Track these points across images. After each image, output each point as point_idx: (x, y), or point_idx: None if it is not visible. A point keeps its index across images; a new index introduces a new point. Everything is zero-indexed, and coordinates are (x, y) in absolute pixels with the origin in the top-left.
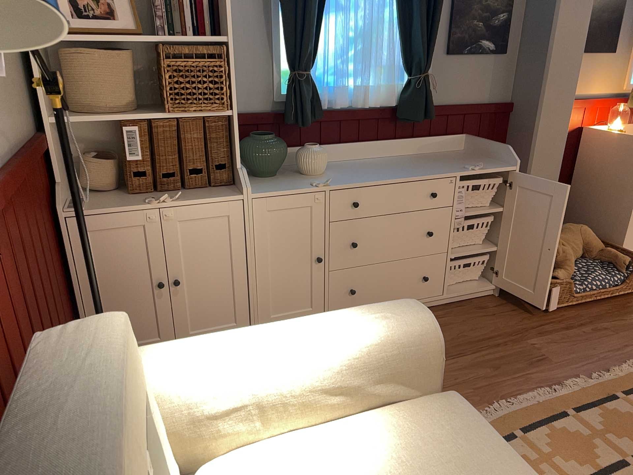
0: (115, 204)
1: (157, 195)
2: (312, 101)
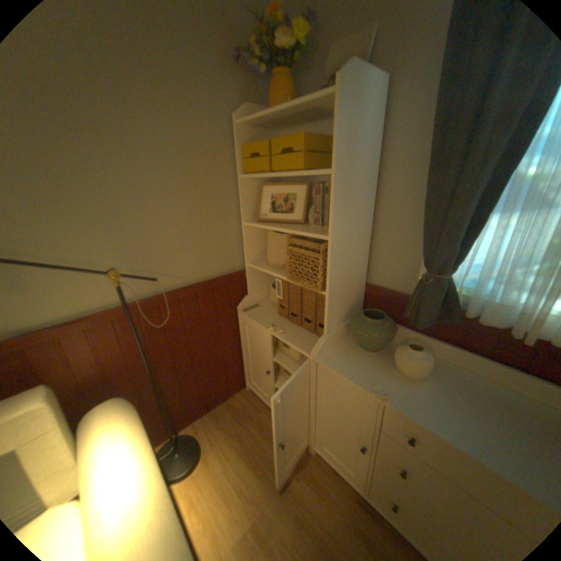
0: (262, 317)
1: (286, 322)
2: (443, 305)
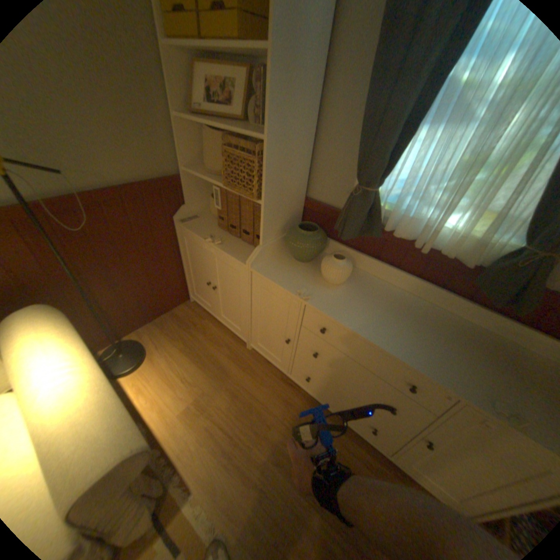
0: (200, 229)
1: (226, 235)
2: (366, 218)
